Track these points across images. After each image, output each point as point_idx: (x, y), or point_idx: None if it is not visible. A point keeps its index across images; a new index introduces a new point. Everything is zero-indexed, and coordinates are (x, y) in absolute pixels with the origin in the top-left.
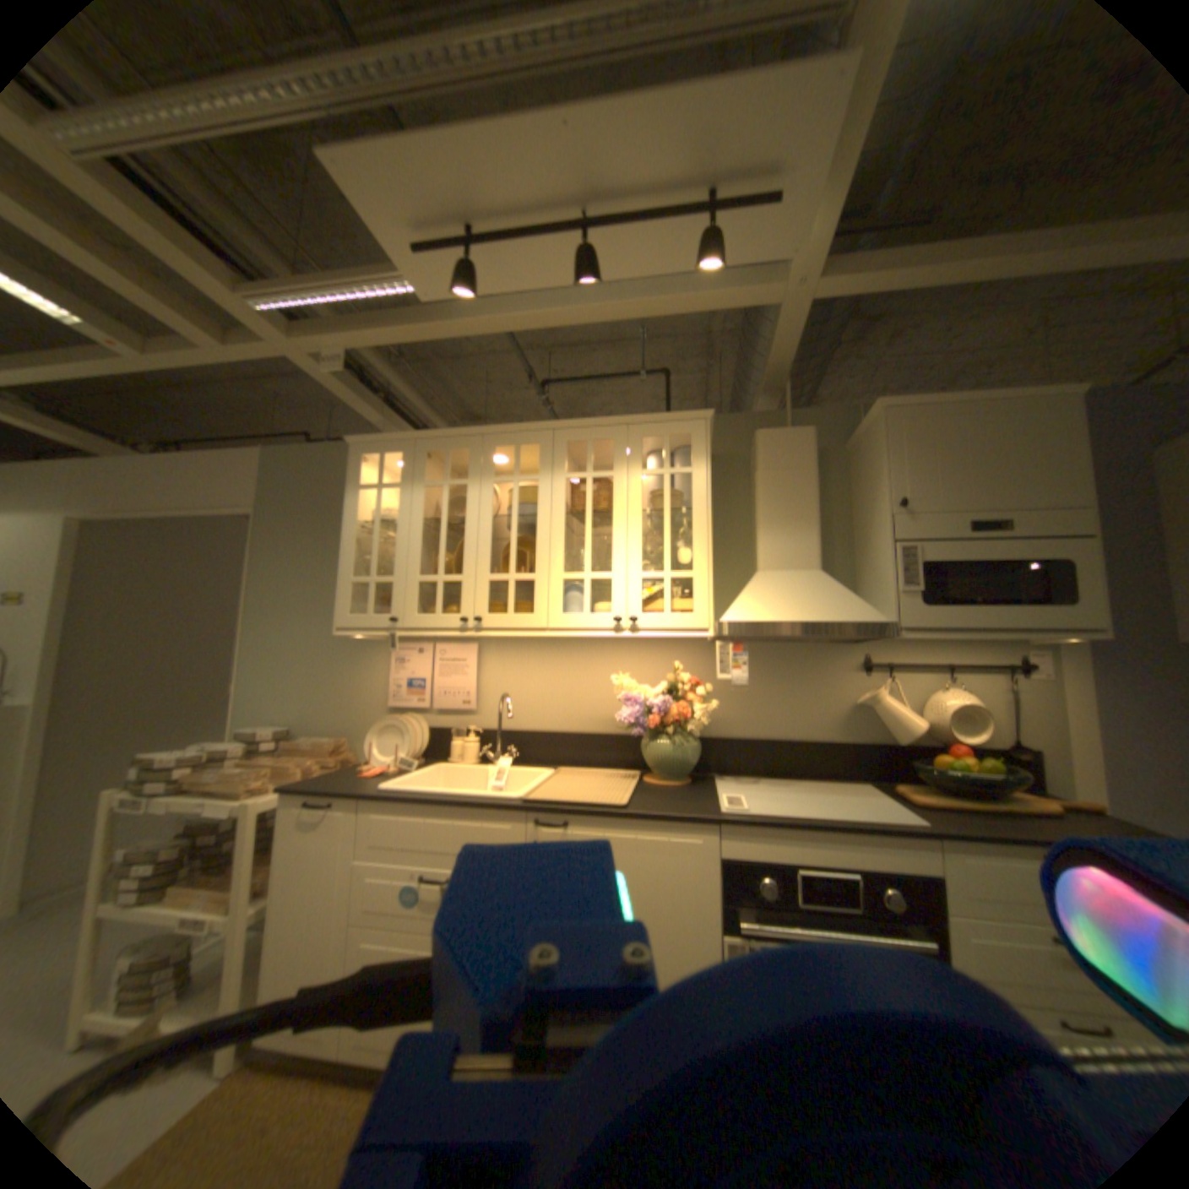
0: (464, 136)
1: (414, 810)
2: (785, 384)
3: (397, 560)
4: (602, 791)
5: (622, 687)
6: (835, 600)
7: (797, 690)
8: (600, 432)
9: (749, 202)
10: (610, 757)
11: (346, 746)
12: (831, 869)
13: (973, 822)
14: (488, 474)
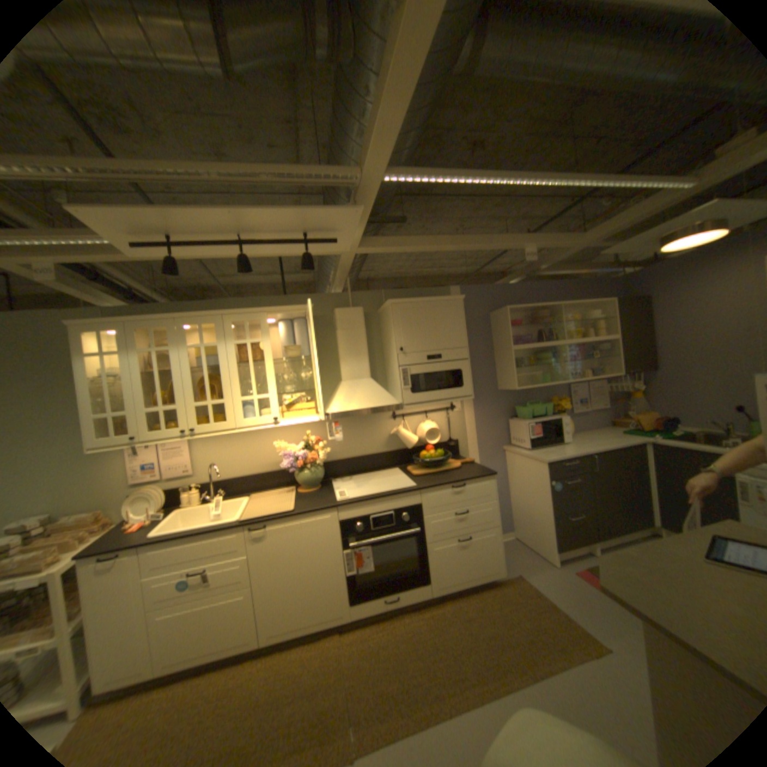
0: (170, 212)
1: (176, 545)
2: (347, 279)
3: (126, 403)
4: (280, 505)
5: (281, 449)
6: (377, 396)
7: (366, 433)
8: (252, 317)
9: (324, 243)
10: (278, 483)
11: (101, 517)
12: (383, 513)
13: (432, 480)
14: (183, 344)
